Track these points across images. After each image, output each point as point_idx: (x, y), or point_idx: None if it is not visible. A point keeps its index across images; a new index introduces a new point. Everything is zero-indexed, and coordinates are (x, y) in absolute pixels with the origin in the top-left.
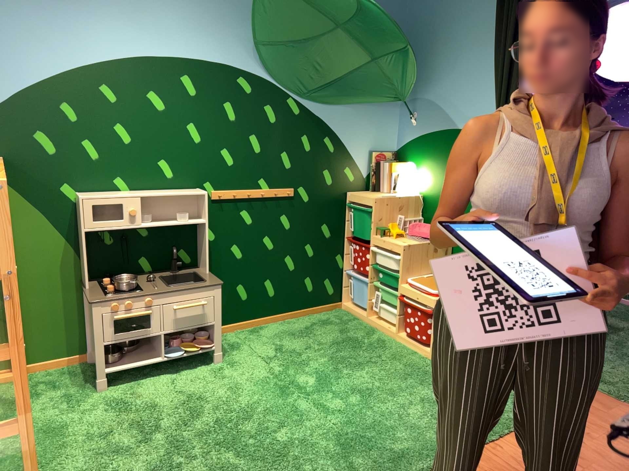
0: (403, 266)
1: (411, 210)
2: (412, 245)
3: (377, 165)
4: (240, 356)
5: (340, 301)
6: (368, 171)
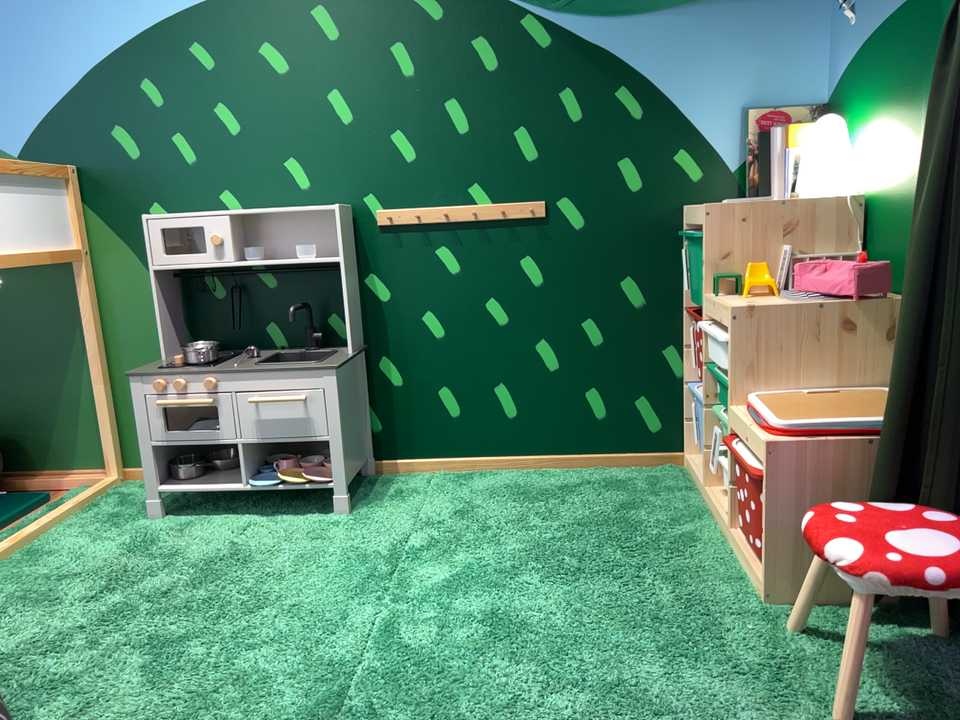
0: (740, 363)
1: (831, 233)
2: (770, 309)
3: (765, 136)
4: (381, 516)
5: (682, 452)
6: (746, 154)
